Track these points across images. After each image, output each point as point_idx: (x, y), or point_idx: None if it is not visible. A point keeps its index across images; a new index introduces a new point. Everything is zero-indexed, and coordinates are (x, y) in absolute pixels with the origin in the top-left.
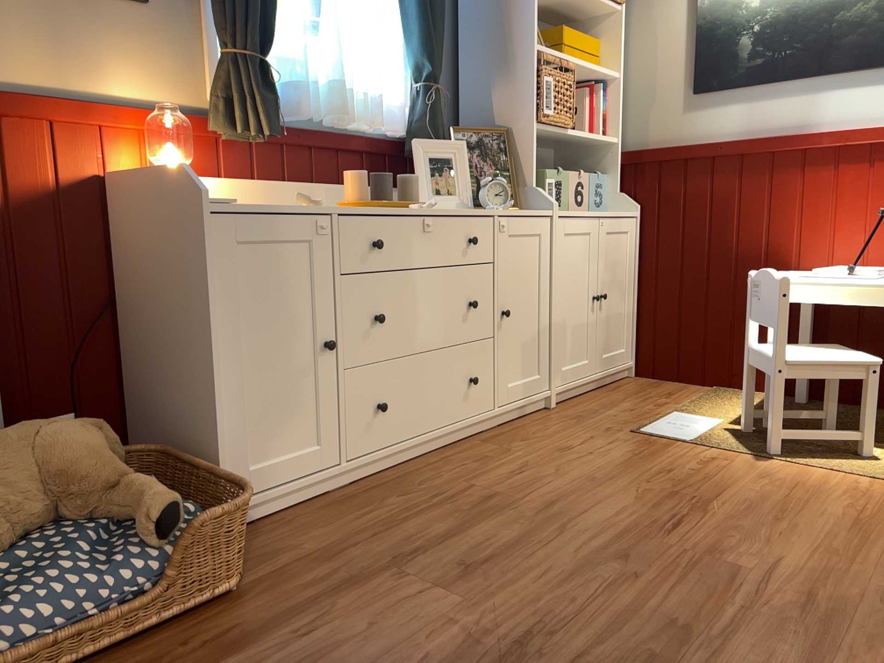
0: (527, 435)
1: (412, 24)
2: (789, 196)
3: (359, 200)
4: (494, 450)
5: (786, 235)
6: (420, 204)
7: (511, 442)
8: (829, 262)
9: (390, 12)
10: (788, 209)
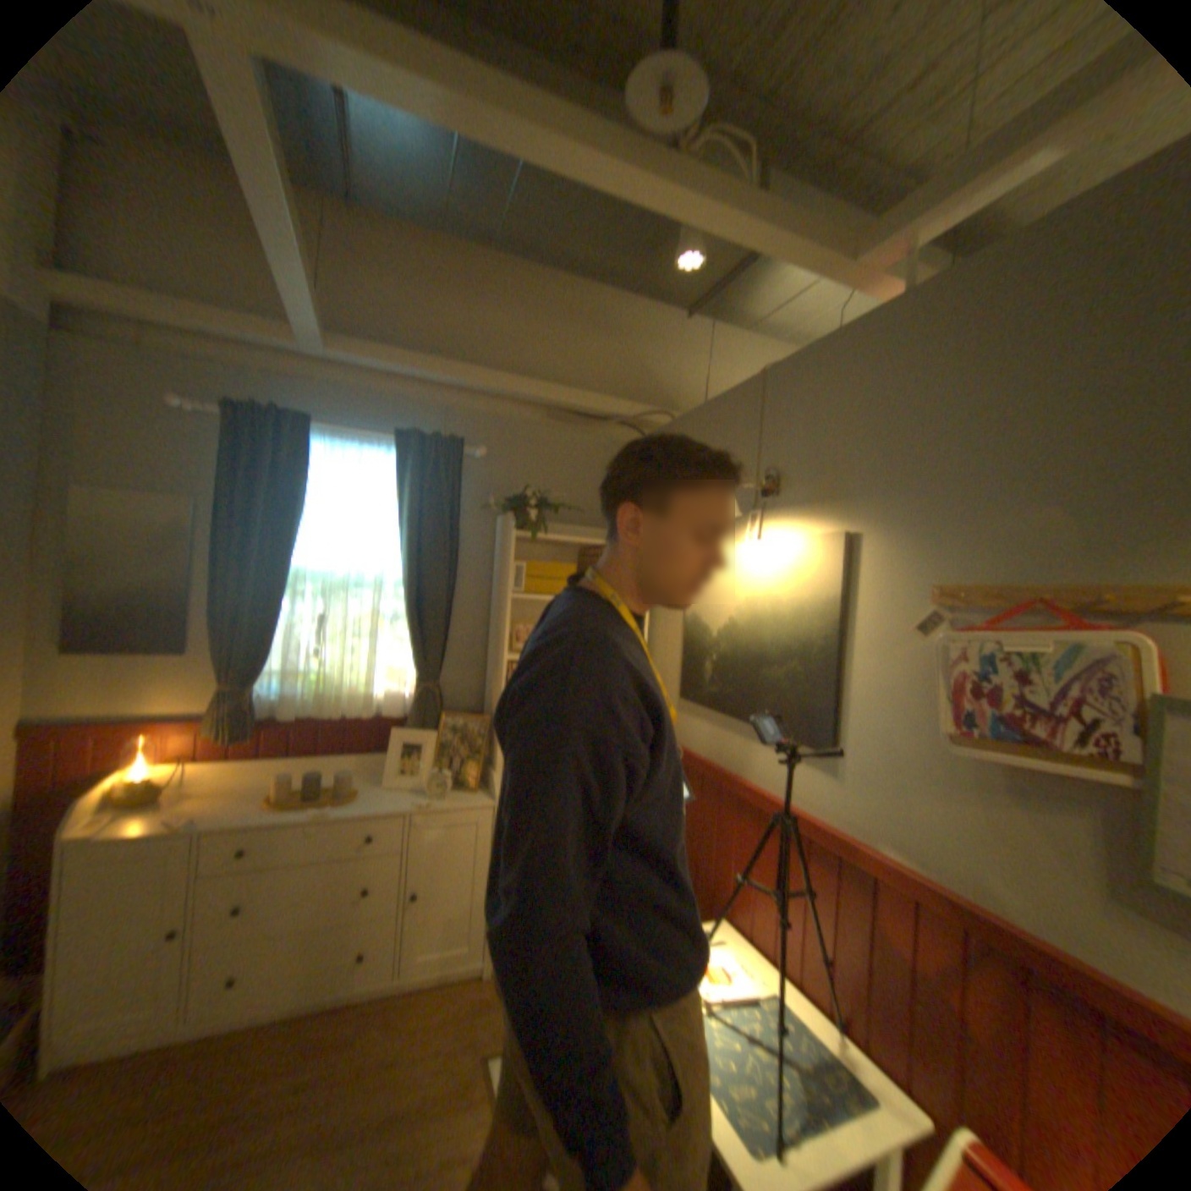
0: (402, 1021)
1: (410, 640)
2: (729, 839)
3: (271, 804)
4: (343, 1037)
5: (726, 880)
6: (311, 813)
7: (373, 1029)
8: (752, 933)
9: (403, 627)
10: (728, 853)
